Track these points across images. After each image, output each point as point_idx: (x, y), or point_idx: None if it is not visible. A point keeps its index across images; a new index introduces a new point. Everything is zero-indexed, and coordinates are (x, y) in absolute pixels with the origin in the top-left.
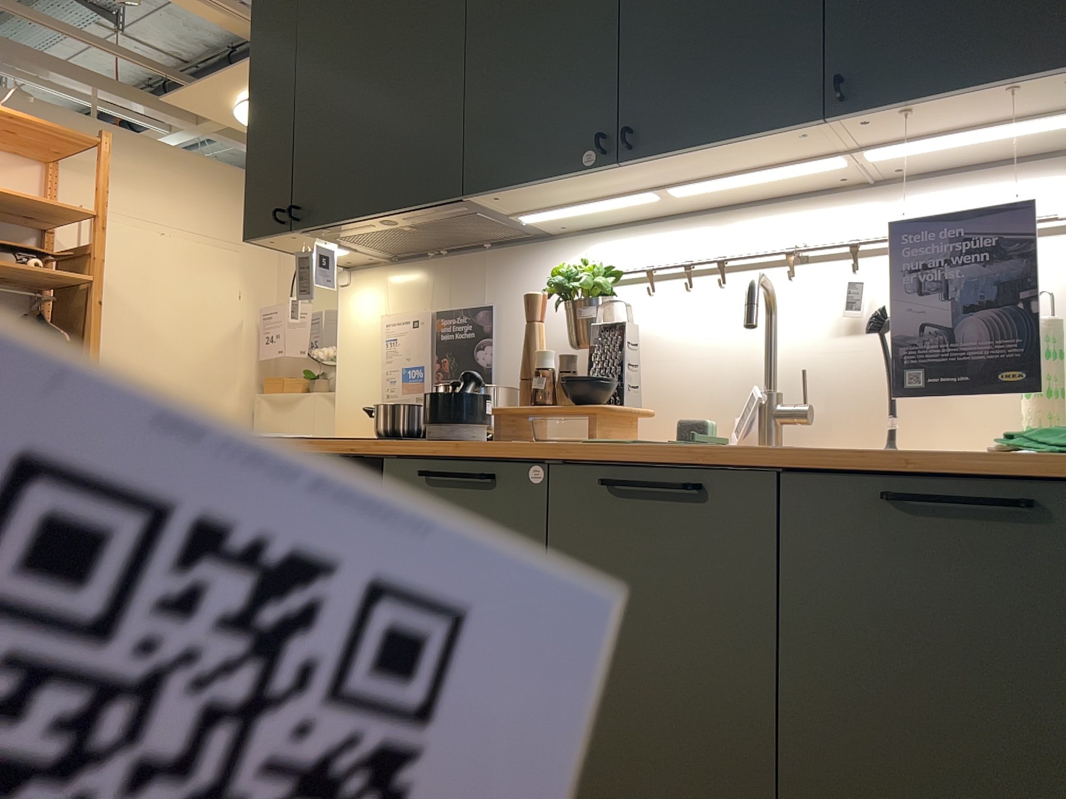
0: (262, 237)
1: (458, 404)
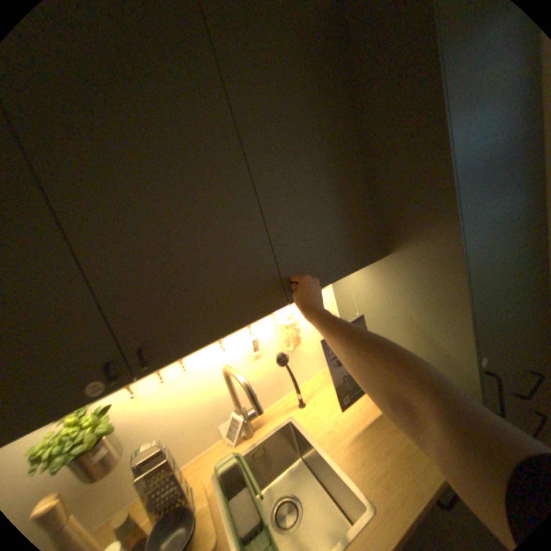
0: None
1: None
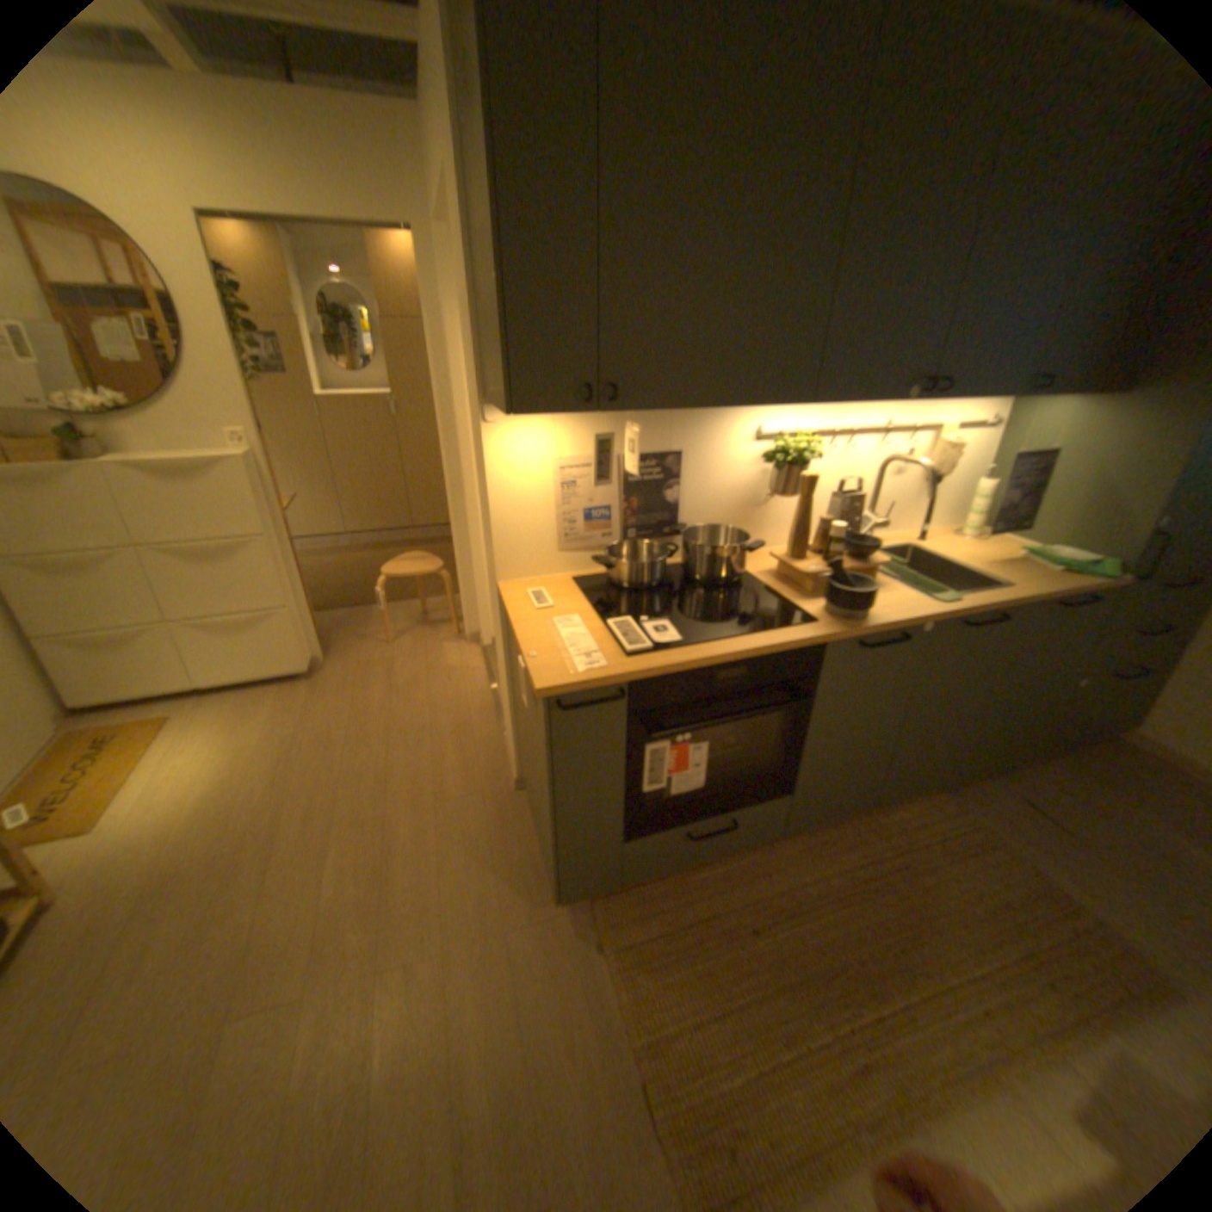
0: (535, 411)
1: (870, 592)
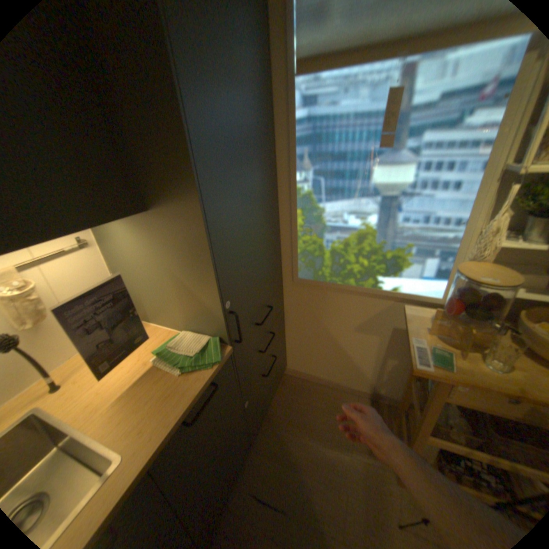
0: None
1: None
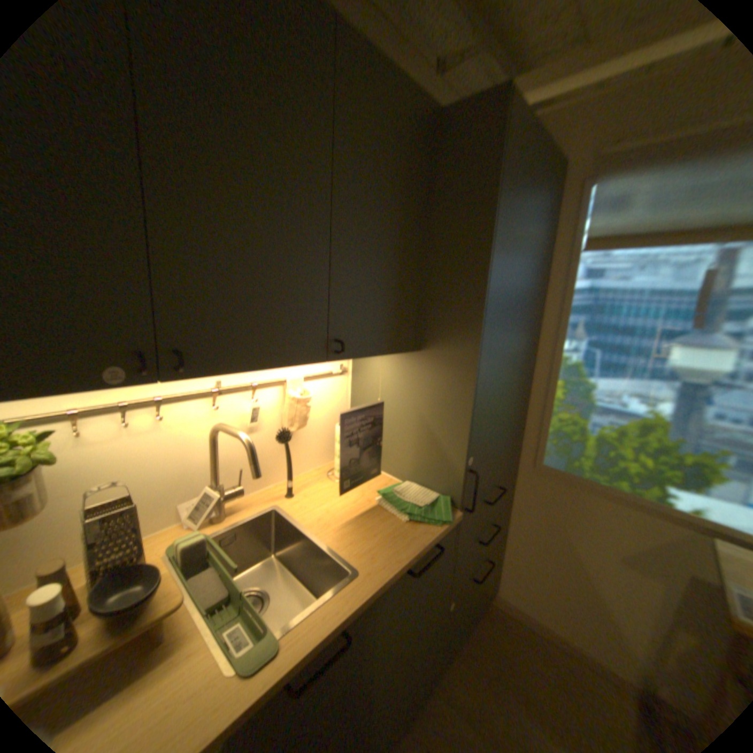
0: None
1: None
